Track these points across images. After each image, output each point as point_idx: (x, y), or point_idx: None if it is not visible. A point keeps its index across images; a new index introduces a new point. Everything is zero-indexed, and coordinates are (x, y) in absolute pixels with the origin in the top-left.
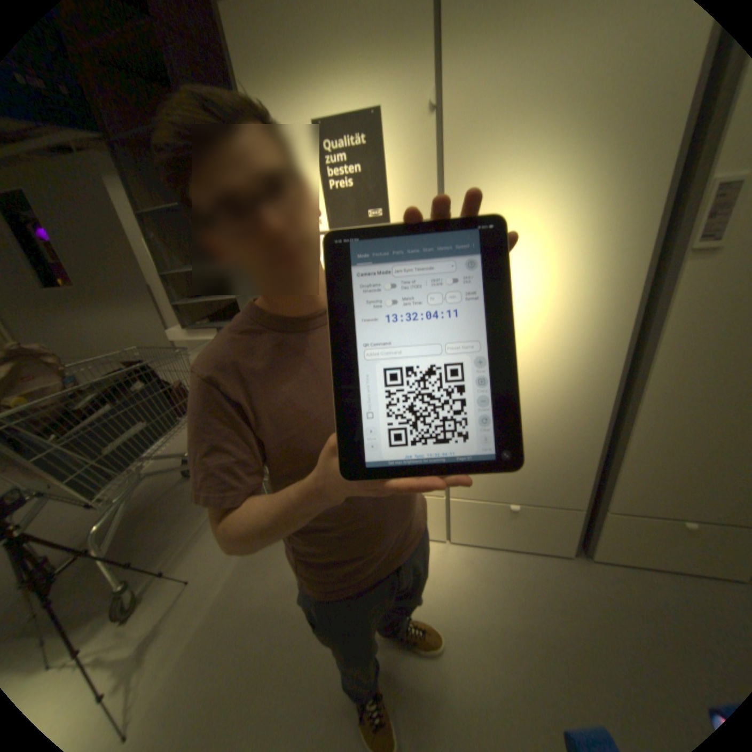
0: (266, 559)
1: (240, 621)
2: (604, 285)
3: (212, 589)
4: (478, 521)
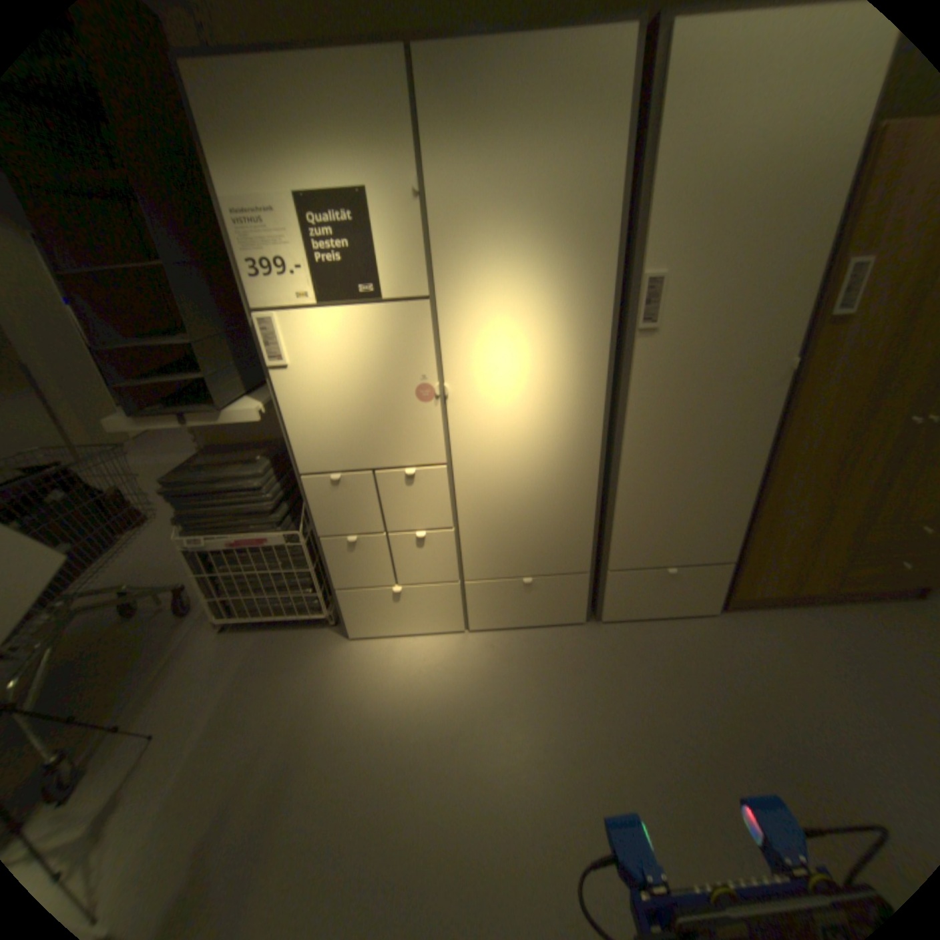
0: (257, 690)
1: (233, 761)
2: (579, 359)
3: (189, 737)
4: (495, 601)
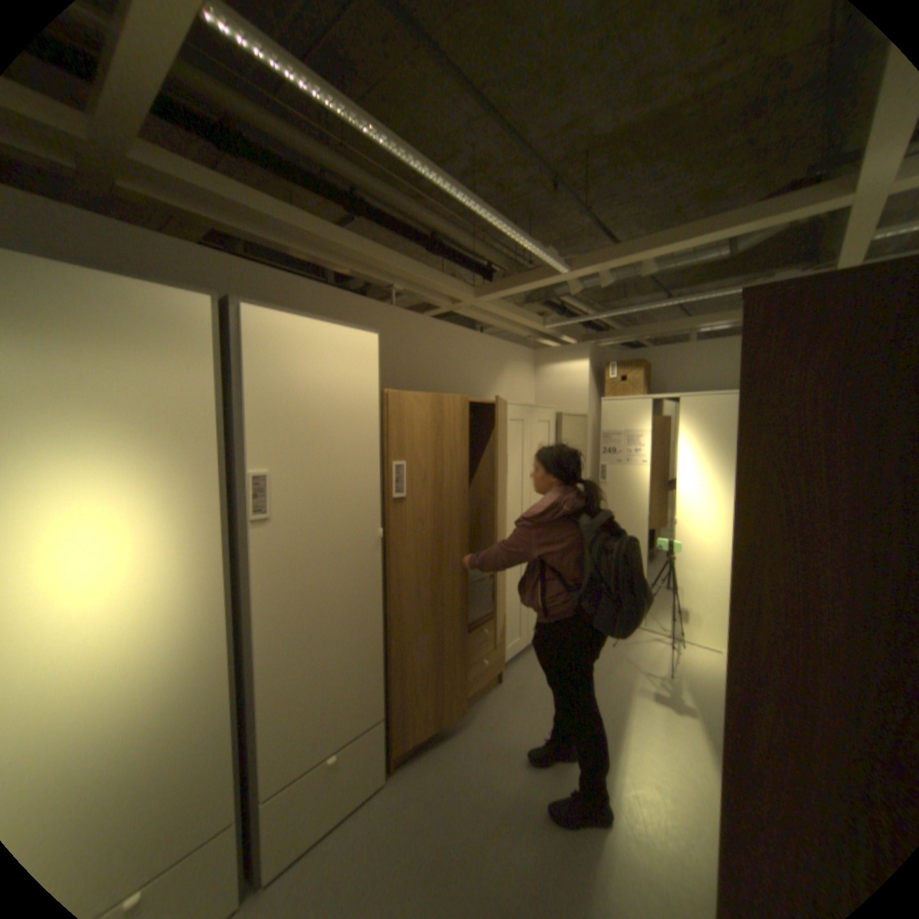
0: None
1: None
2: (186, 557)
3: None
4: None
